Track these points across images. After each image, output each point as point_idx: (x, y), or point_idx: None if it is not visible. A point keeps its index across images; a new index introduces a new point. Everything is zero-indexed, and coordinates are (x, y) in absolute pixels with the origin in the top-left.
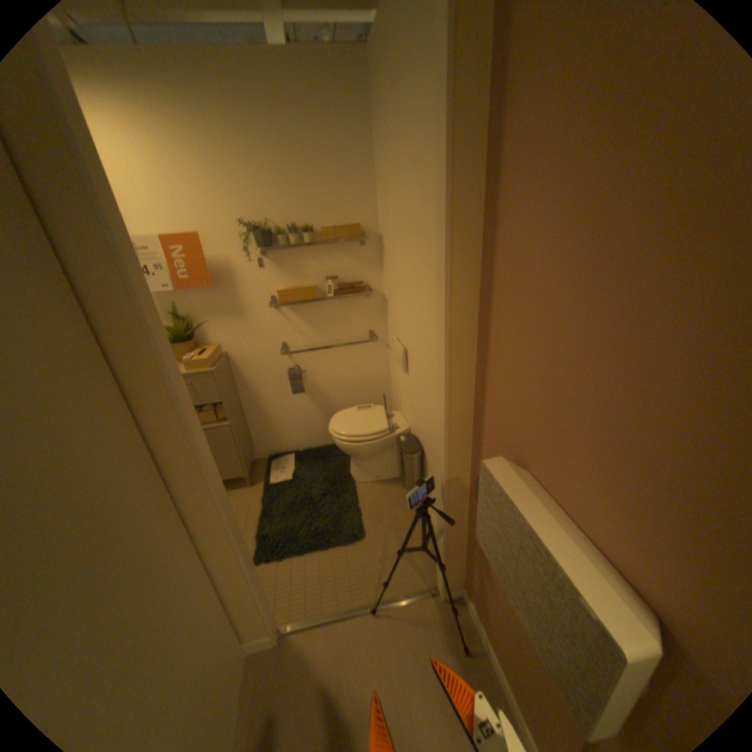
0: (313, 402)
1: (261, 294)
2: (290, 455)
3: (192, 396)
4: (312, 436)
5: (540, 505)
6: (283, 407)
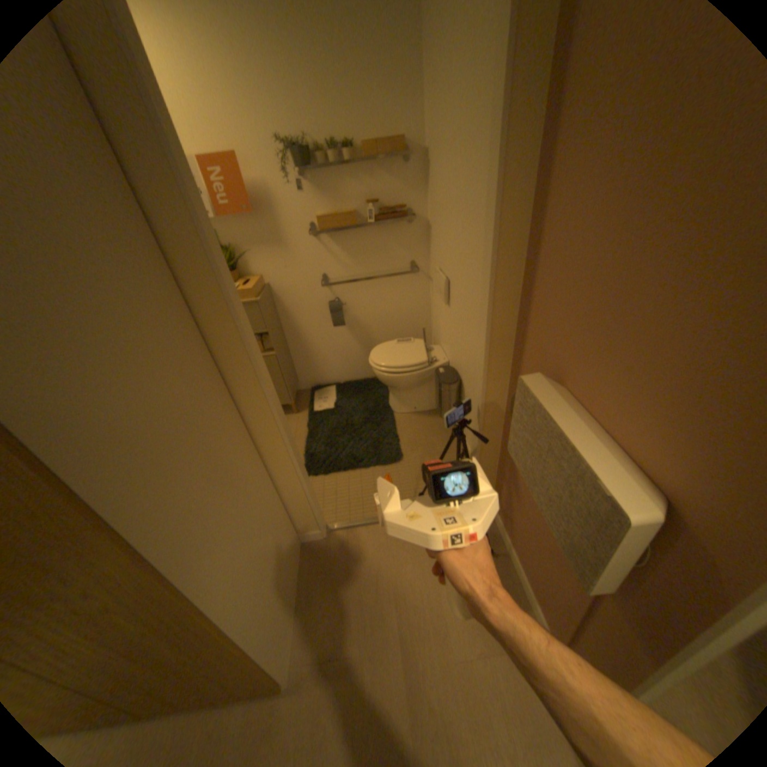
0: (352, 335)
1: (300, 220)
2: (331, 386)
3: None
4: (352, 369)
5: (572, 412)
6: (324, 340)
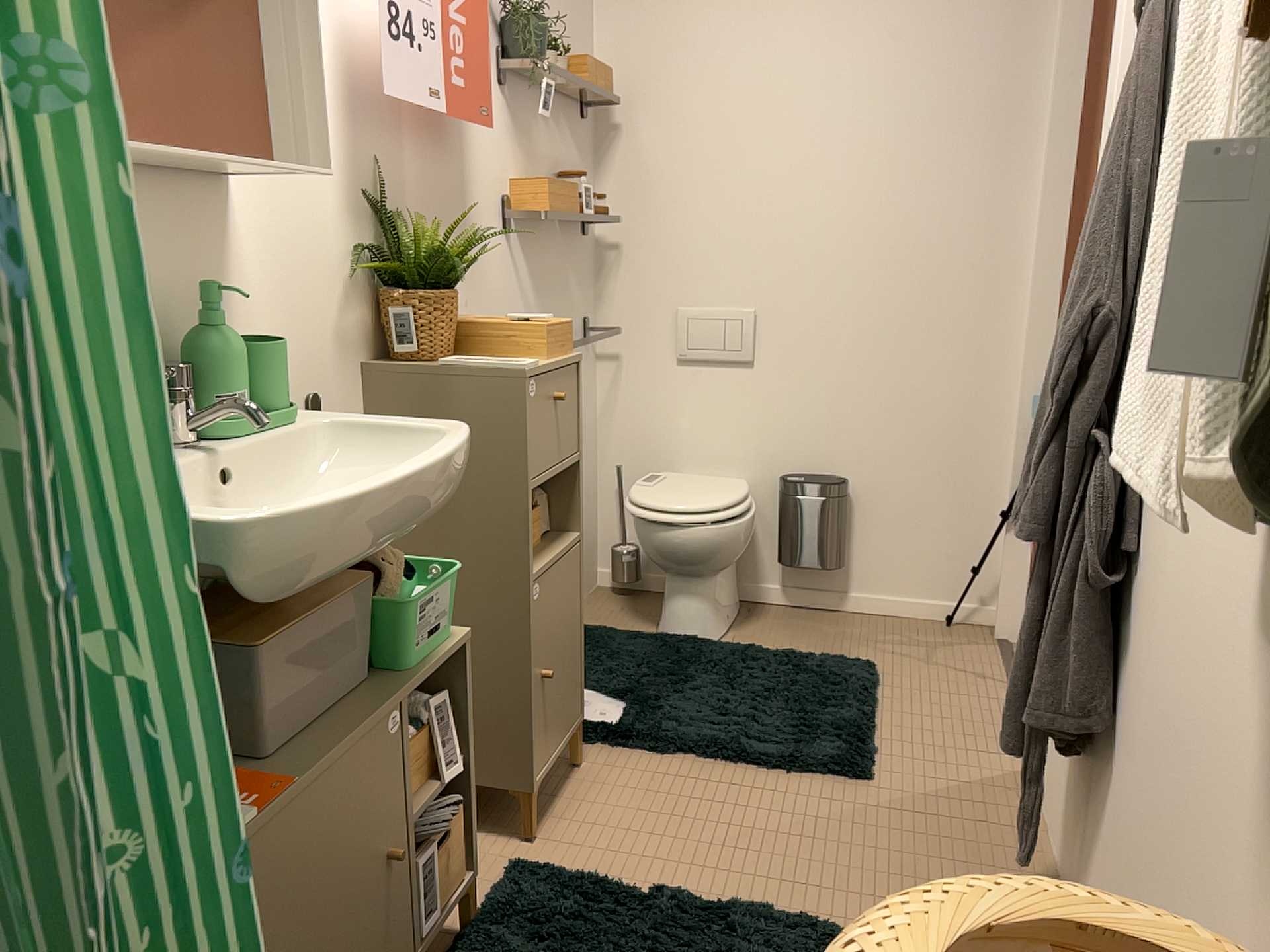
0: None
1: (495, 190)
2: None
3: (555, 435)
4: None
5: None
6: None
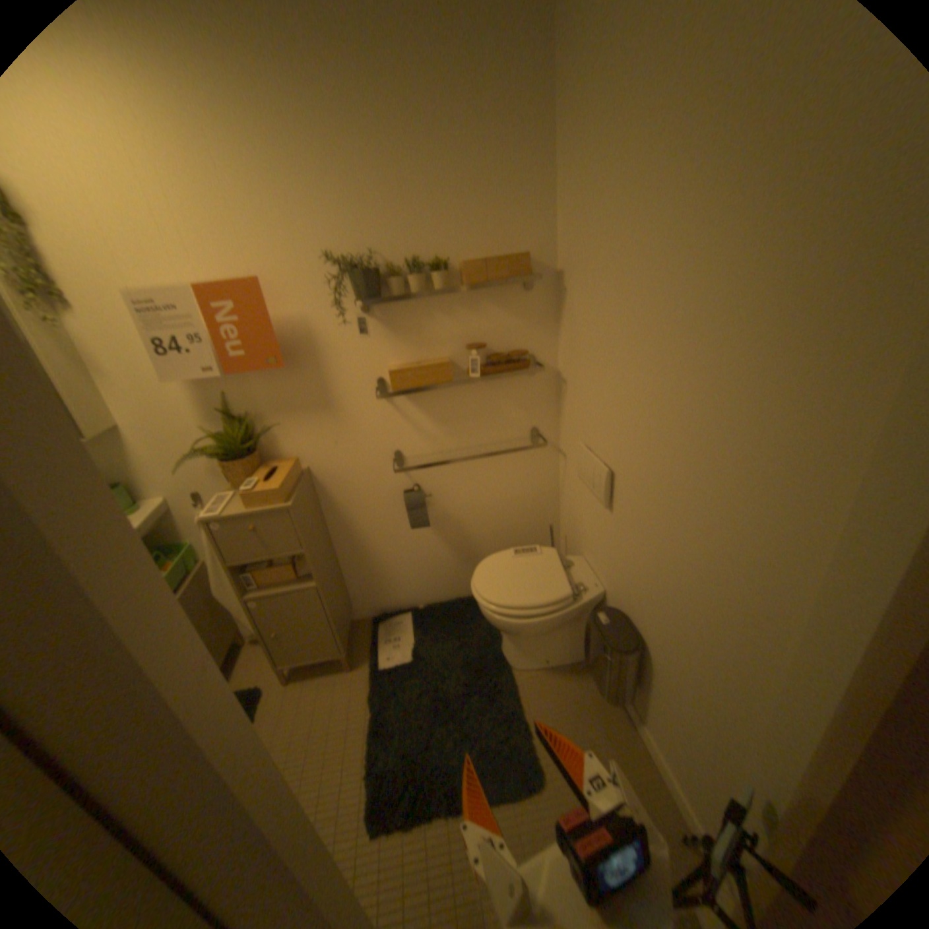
0: (439, 536)
1: (360, 373)
2: (404, 613)
3: (255, 544)
4: (437, 583)
5: None
6: (394, 544)
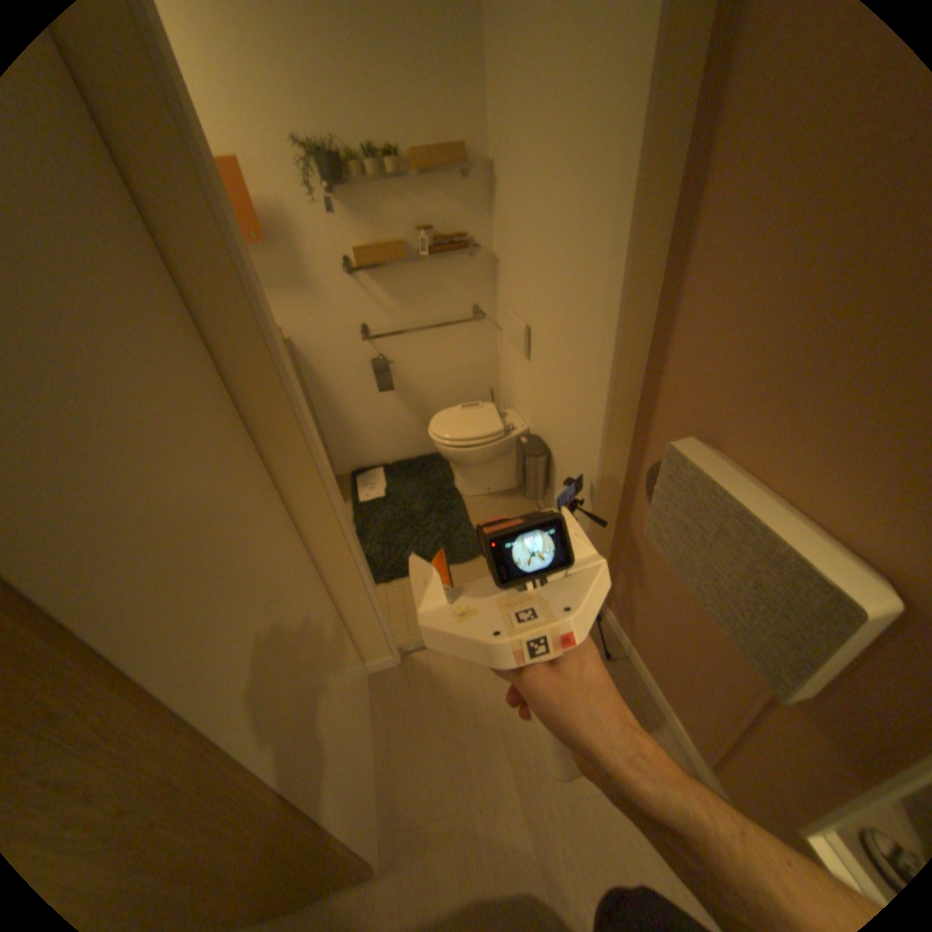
0: (402, 402)
1: (328, 253)
2: (377, 469)
3: None
4: (402, 444)
5: (749, 483)
6: (365, 410)
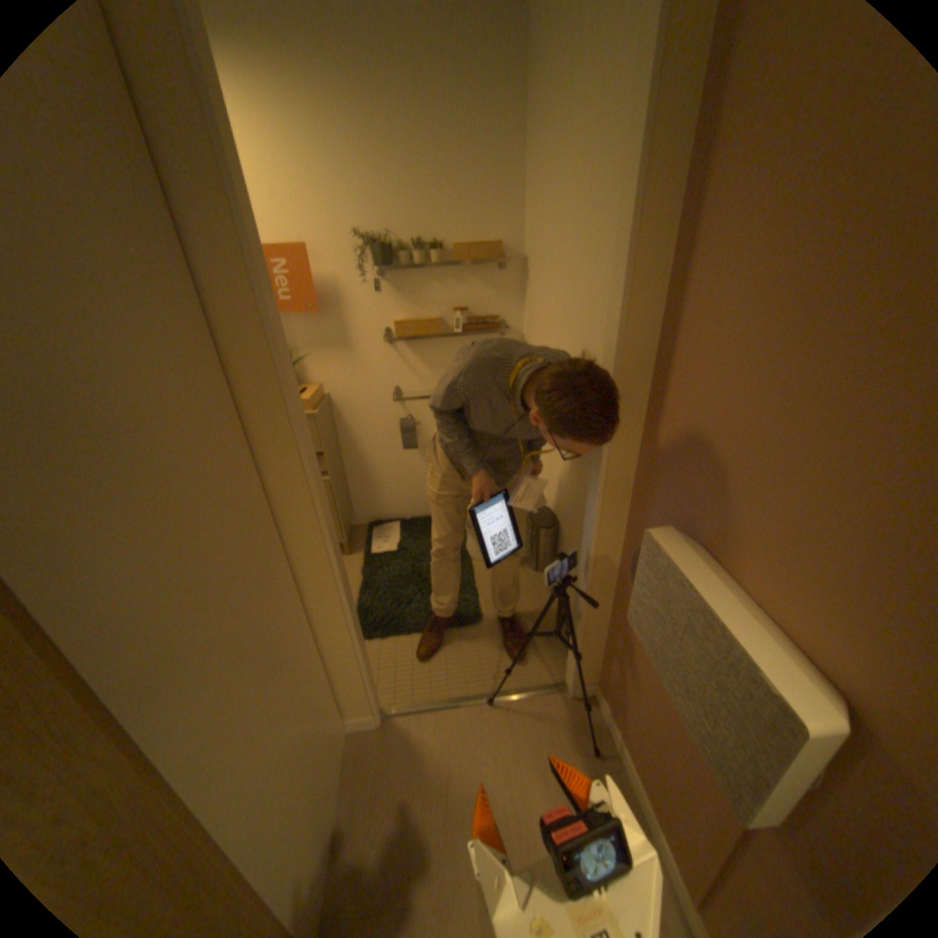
0: (425, 461)
1: (373, 324)
2: (394, 522)
3: None
4: (422, 501)
5: (716, 579)
6: (390, 465)
